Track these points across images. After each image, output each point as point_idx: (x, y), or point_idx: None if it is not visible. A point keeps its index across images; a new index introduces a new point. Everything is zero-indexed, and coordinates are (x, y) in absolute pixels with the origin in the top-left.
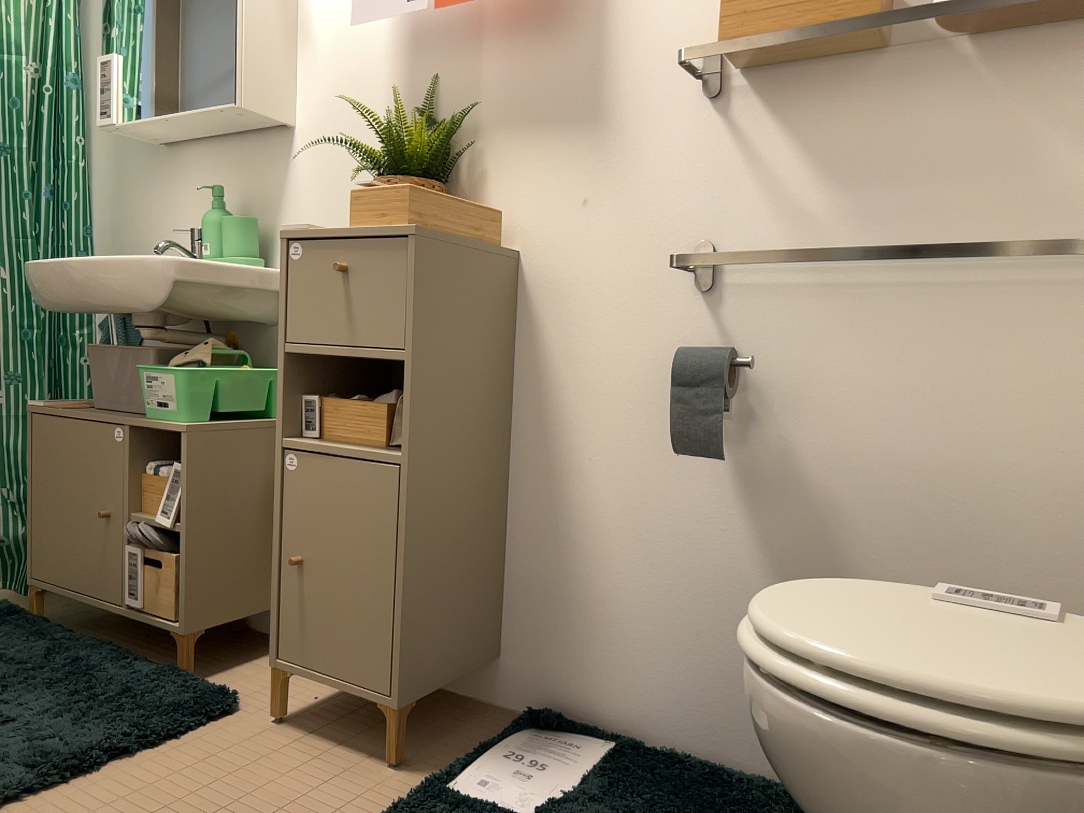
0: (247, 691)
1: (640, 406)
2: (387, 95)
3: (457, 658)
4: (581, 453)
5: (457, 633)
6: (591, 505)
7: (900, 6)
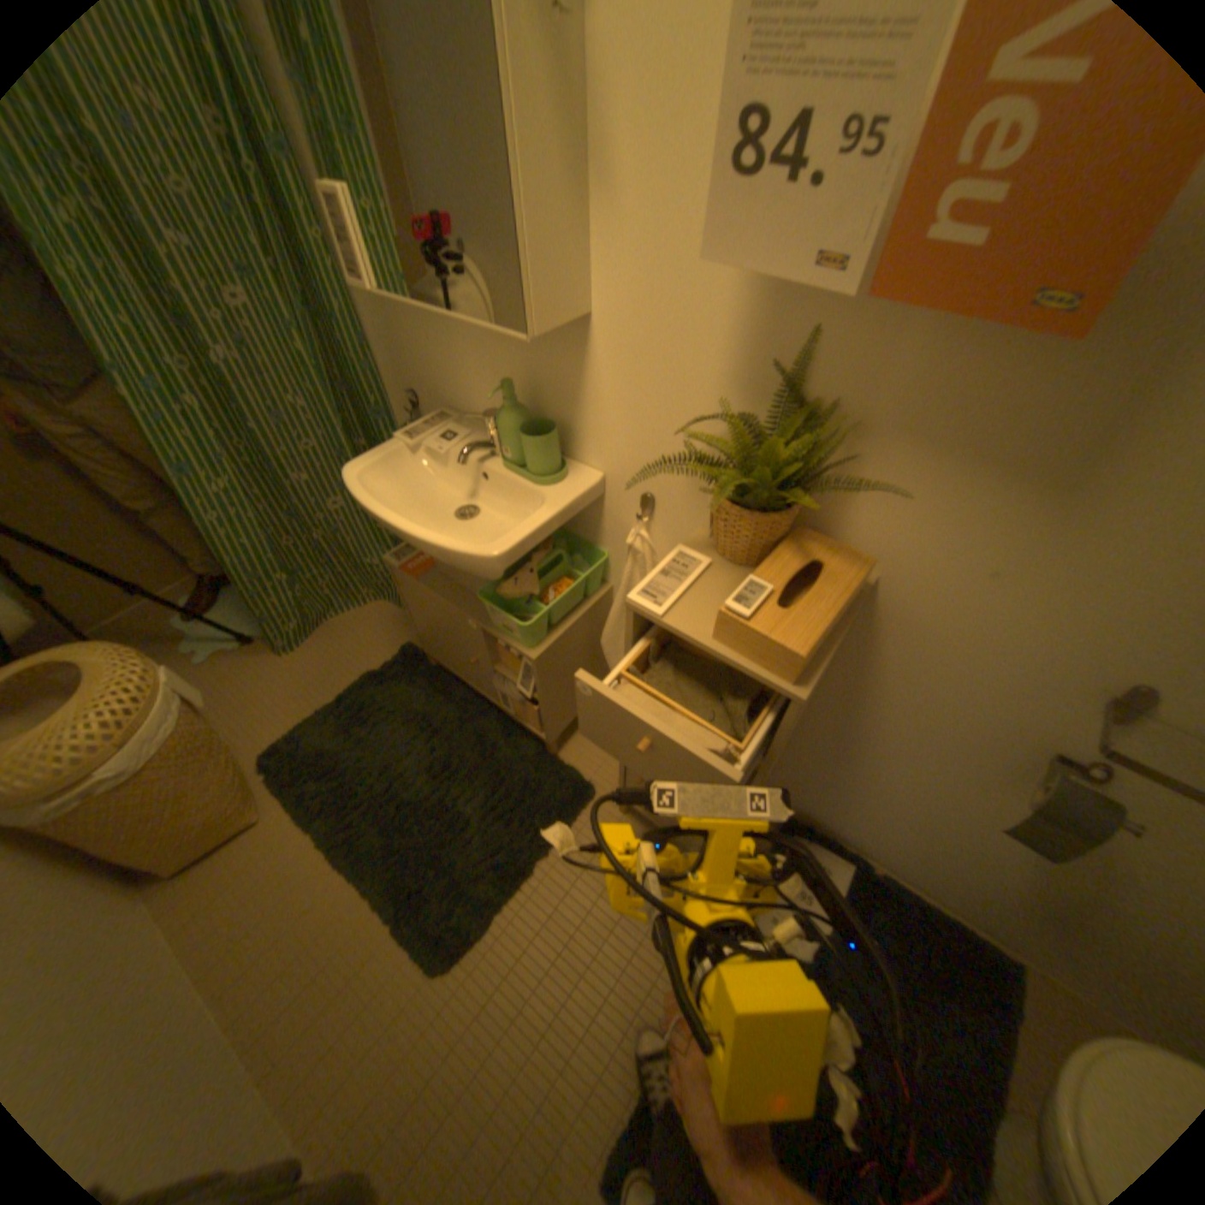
0: (592, 776)
1: (970, 745)
2: (726, 312)
3: None
4: (886, 736)
5: None
6: (881, 764)
7: None
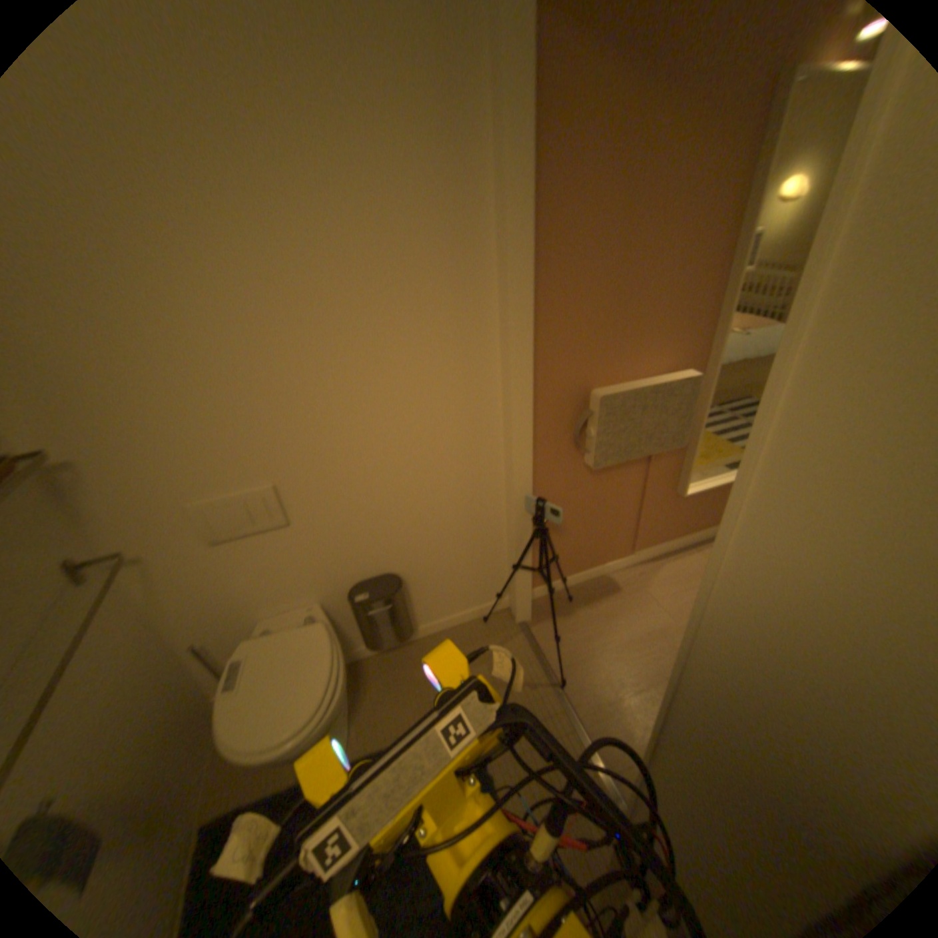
0: None
1: None
2: None
3: None
4: None
5: None
6: None
7: None
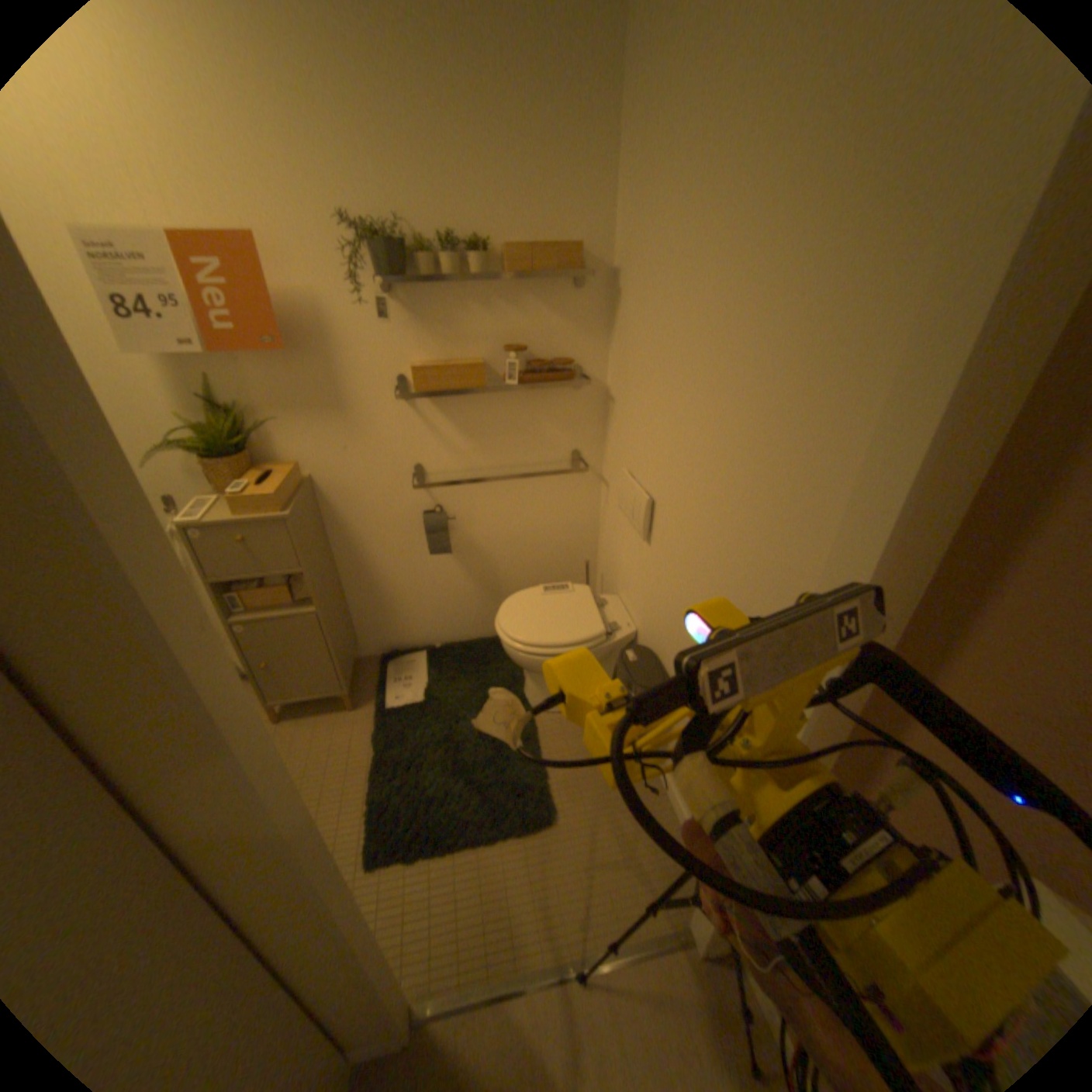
0: None
1: (402, 535)
2: (154, 380)
3: (351, 661)
4: (376, 559)
5: (348, 652)
6: (387, 577)
7: (490, 364)
